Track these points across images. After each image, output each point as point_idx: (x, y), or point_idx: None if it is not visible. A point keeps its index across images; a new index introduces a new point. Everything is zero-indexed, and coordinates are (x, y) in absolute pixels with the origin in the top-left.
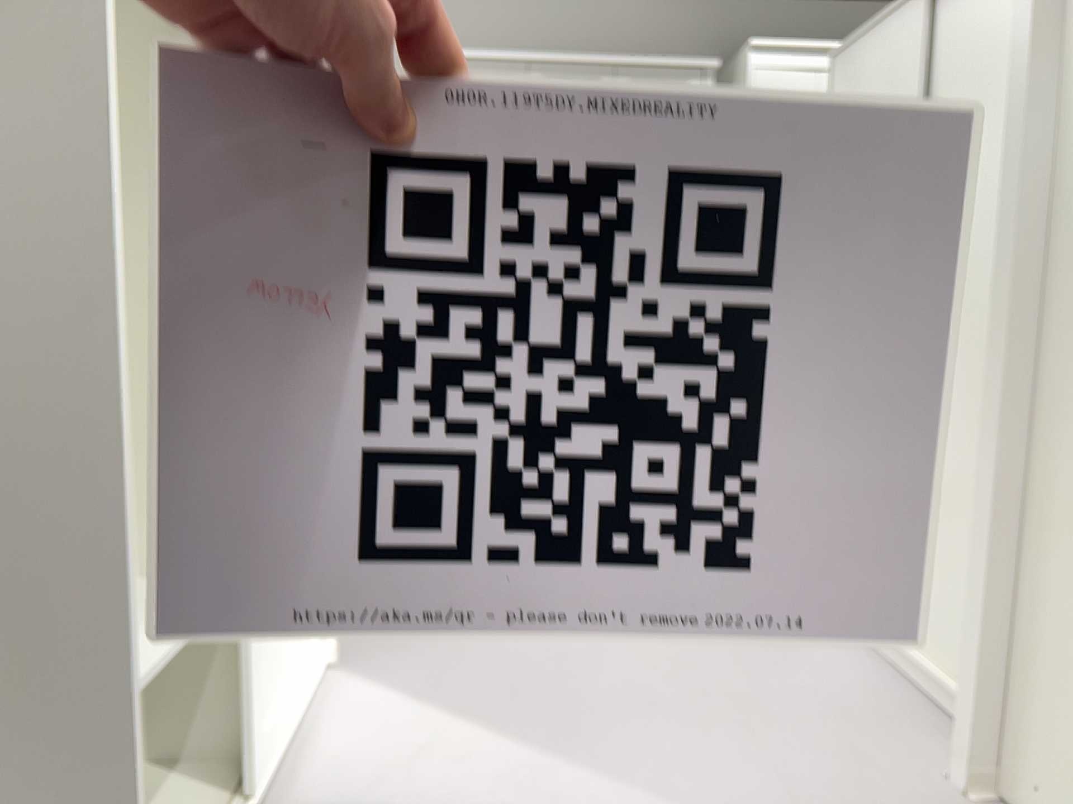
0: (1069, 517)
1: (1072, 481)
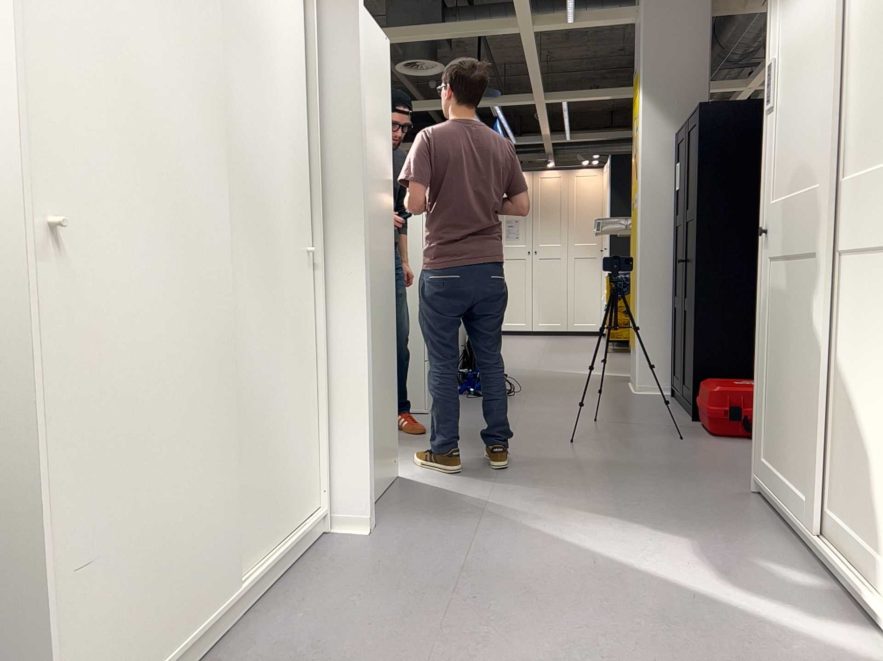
0: (370, 341)
1: (369, 324)
